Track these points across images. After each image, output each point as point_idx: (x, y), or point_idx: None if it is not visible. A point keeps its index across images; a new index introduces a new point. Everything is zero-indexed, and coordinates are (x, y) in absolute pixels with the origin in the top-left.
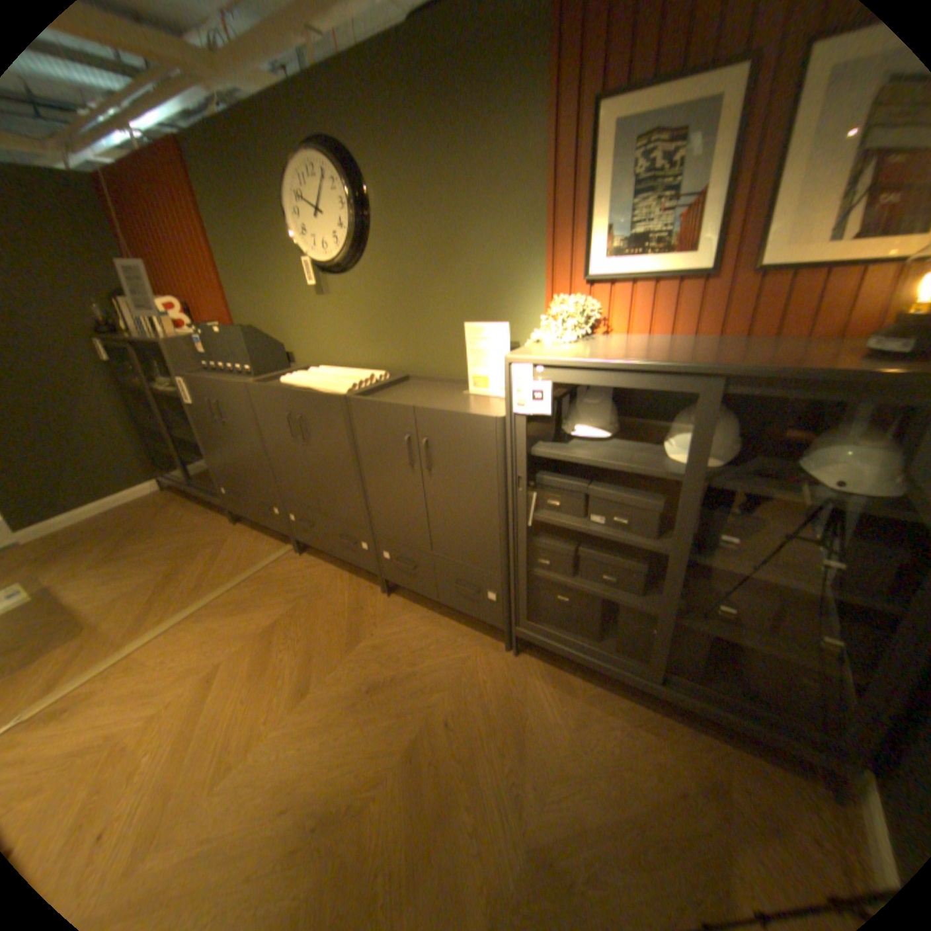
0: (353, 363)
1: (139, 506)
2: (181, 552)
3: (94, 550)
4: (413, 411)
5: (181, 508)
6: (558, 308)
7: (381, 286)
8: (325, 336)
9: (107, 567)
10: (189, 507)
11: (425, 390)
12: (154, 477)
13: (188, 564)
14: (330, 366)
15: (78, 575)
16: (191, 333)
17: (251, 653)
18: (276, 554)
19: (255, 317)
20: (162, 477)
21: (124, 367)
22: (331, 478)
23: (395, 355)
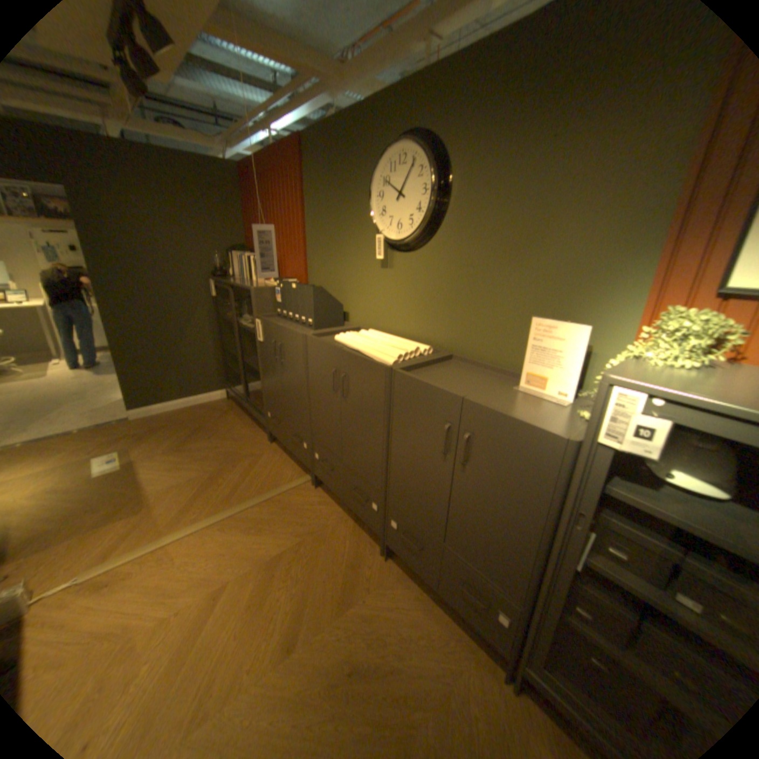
0: (400, 330)
1: (210, 407)
2: (227, 456)
3: (171, 437)
4: (461, 401)
5: (237, 416)
6: (674, 320)
7: (444, 266)
8: (379, 302)
9: (175, 455)
10: (243, 417)
11: (469, 373)
12: (226, 387)
13: (229, 469)
14: (378, 329)
15: (155, 456)
16: (275, 284)
17: (255, 580)
18: (296, 481)
19: (325, 278)
20: (231, 388)
21: (225, 301)
22: (358, 436)
23: (442, 331)
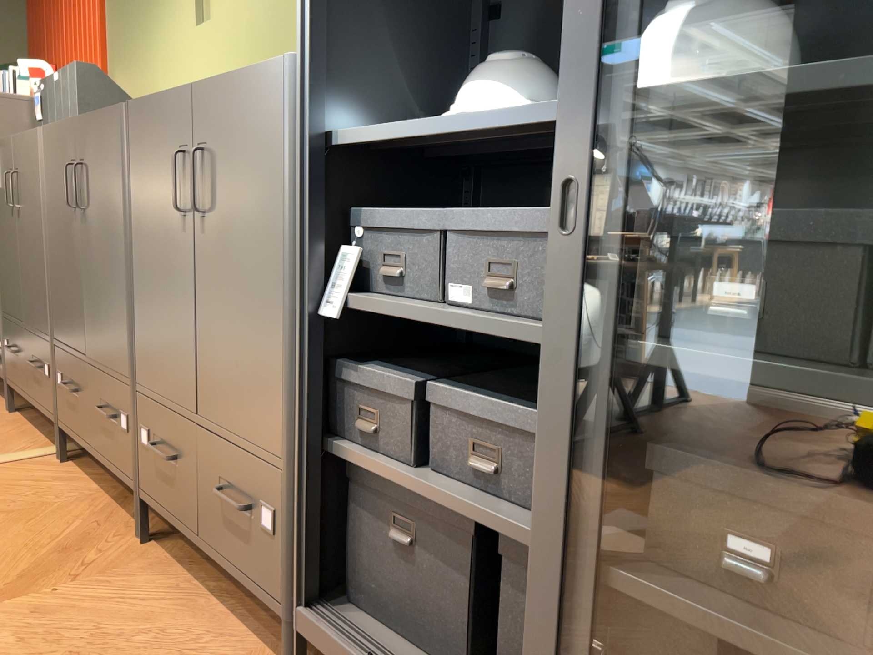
0: None
1: None
2: None
3: None
4: (191, 93)
5: None
6: None
7: None
8: None
9: None
10: None
11: None
12: None
13: None
14: None
15: None
16: (35, 92)
17: None
18: (25, 453)
19: (130, 83)
20: None
21: None
22: (100, 279)
23: None
